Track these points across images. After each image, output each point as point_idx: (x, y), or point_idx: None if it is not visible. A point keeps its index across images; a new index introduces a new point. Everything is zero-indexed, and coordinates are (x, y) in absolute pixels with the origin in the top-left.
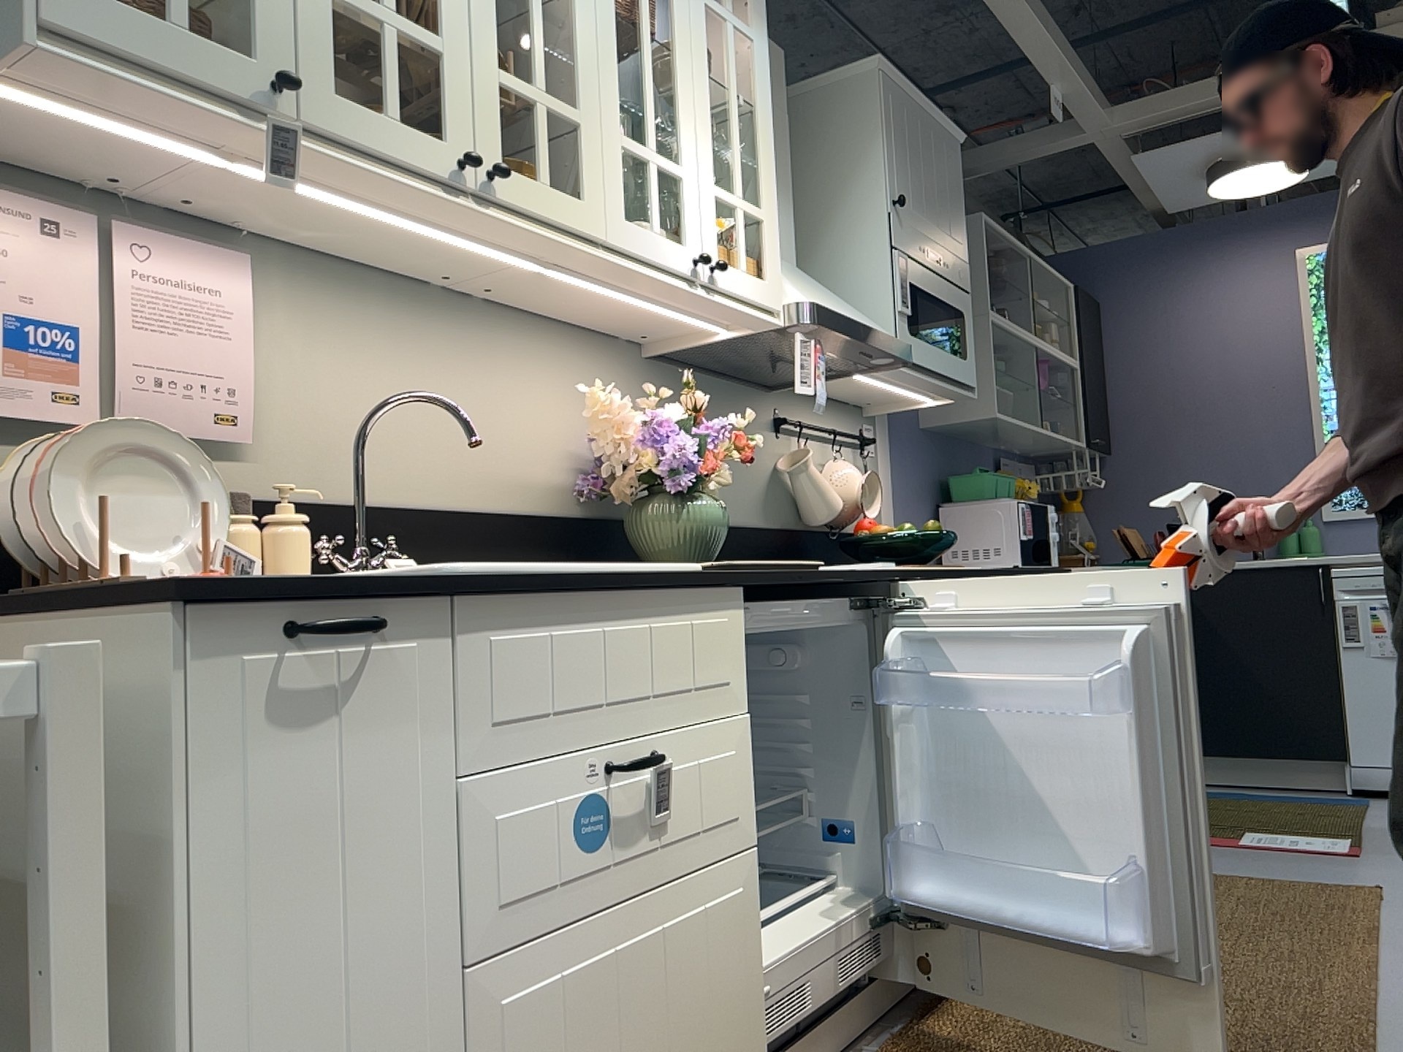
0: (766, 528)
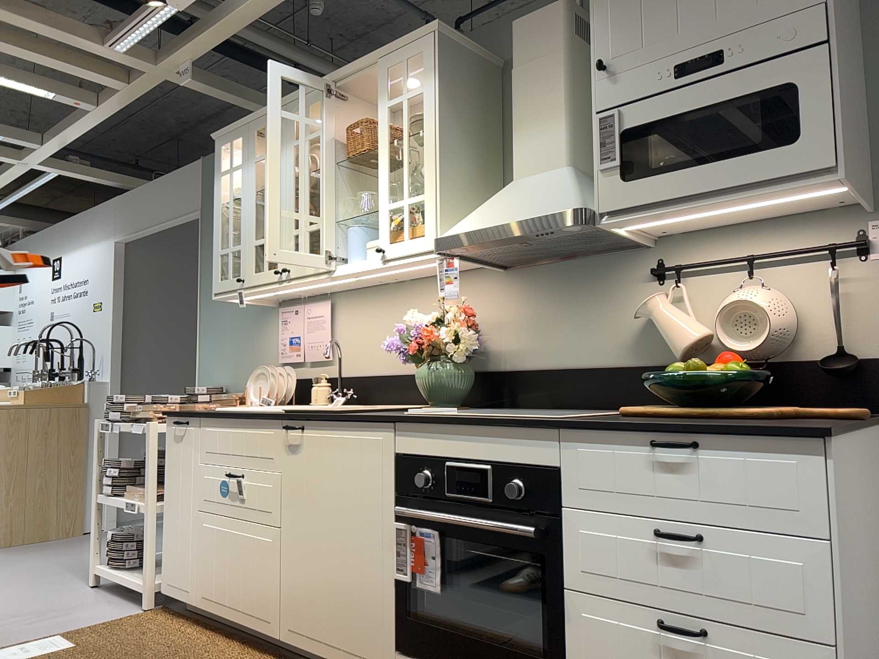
0: (625, 367)
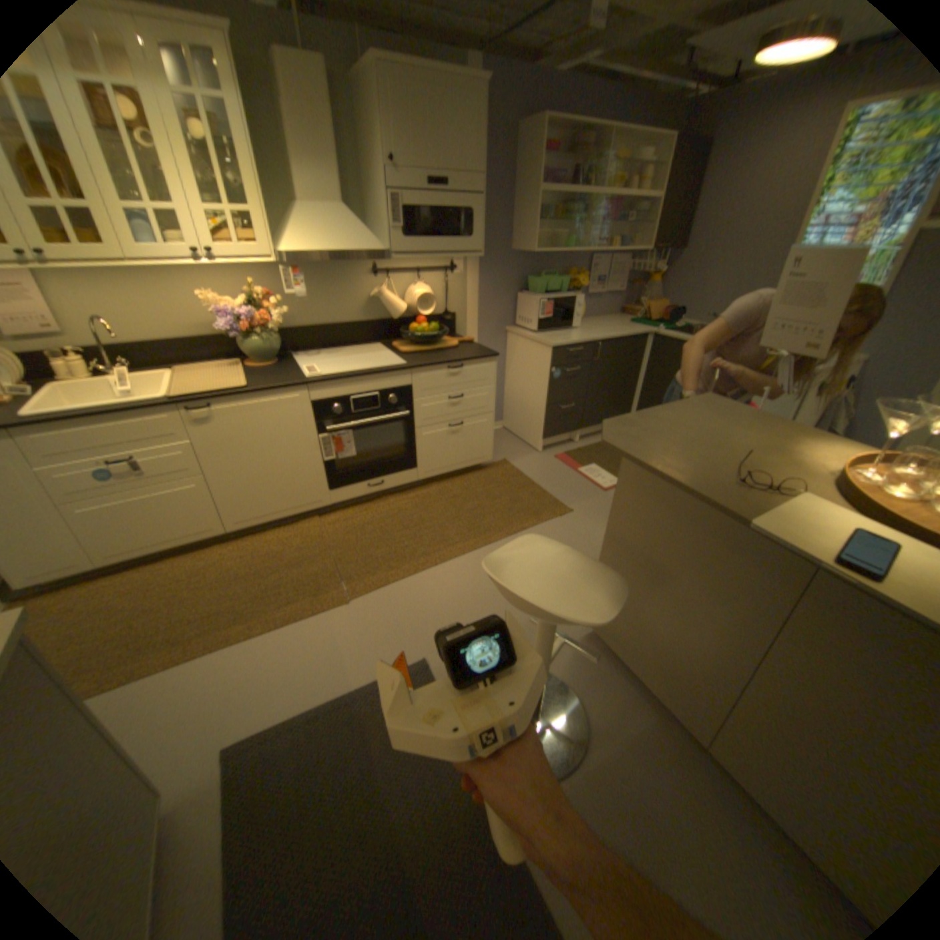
0: (362, 322)
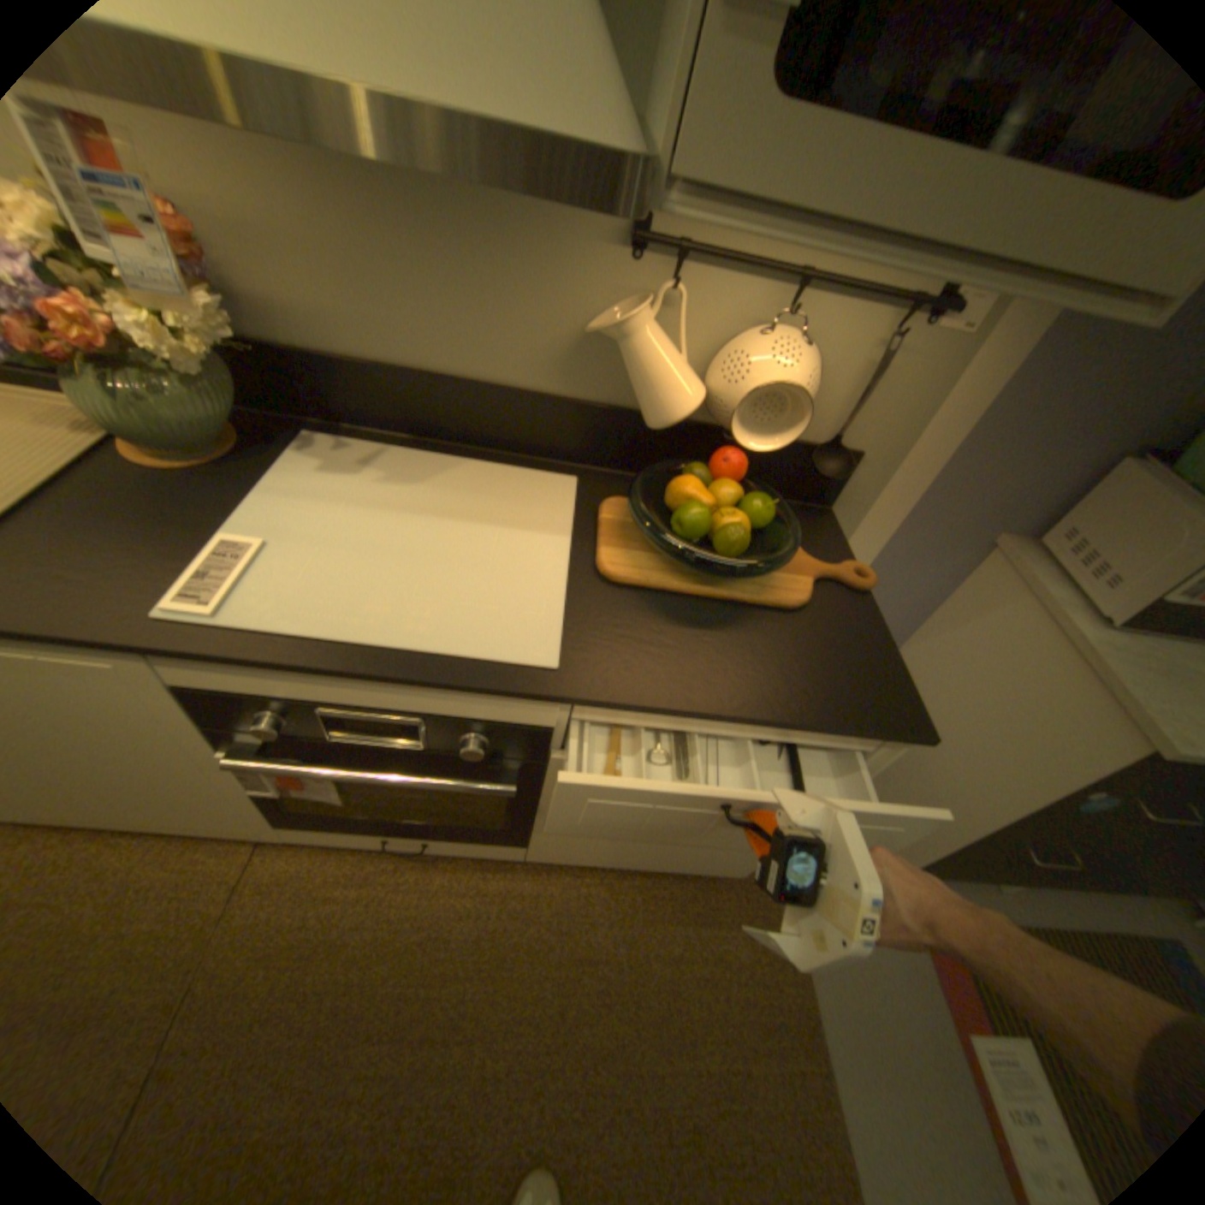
0: (545, 395)
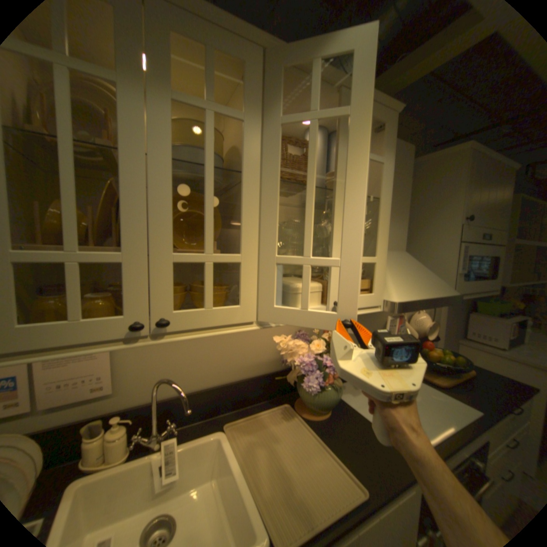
0: None
